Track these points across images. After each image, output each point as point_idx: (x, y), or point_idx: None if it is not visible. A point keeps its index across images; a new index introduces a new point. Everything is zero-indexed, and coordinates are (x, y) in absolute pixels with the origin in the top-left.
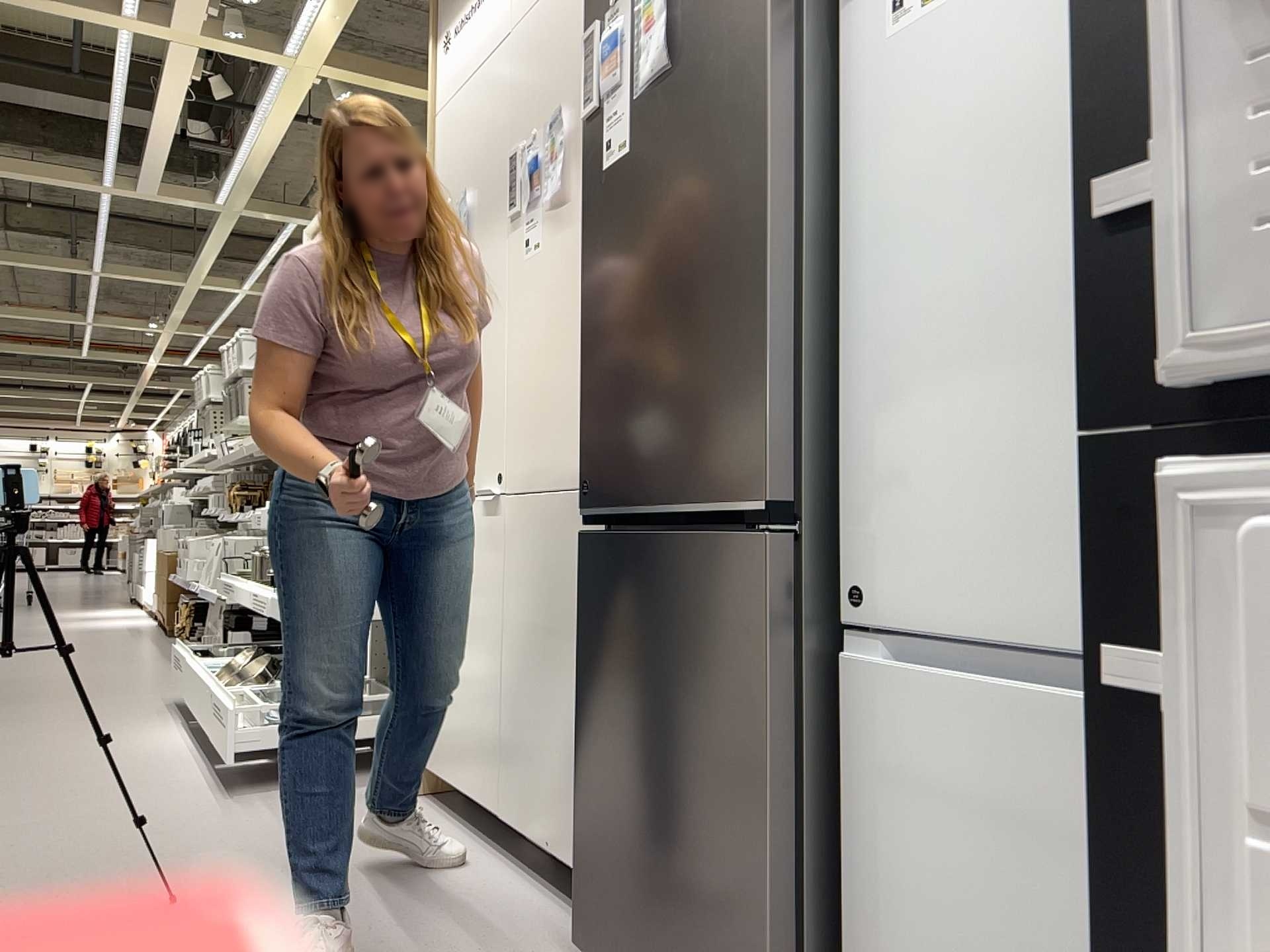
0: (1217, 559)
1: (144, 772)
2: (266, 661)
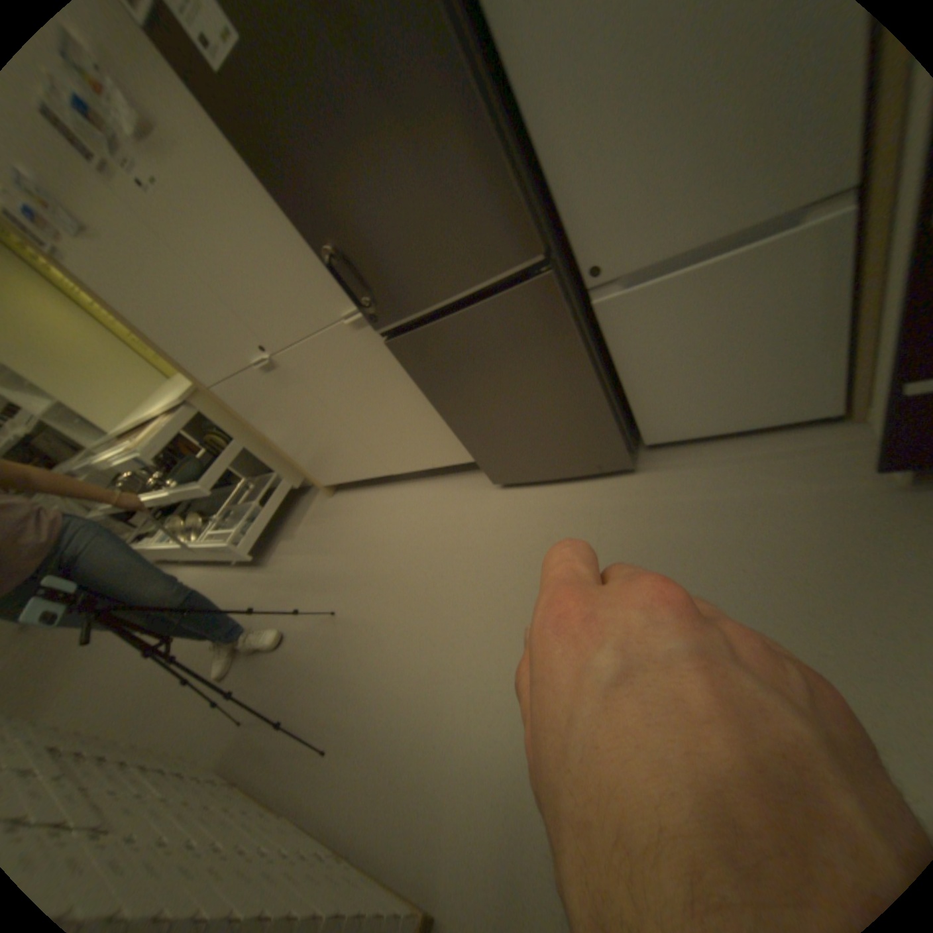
0: None
1: (209, 596)
2: (182, 517)
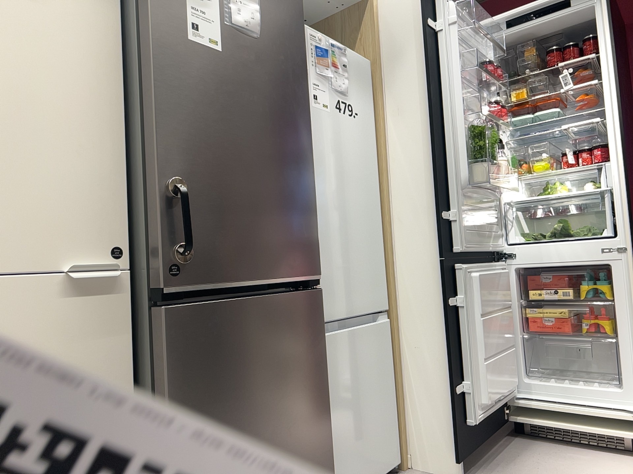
0: (465, 277)
1: None
2: None
